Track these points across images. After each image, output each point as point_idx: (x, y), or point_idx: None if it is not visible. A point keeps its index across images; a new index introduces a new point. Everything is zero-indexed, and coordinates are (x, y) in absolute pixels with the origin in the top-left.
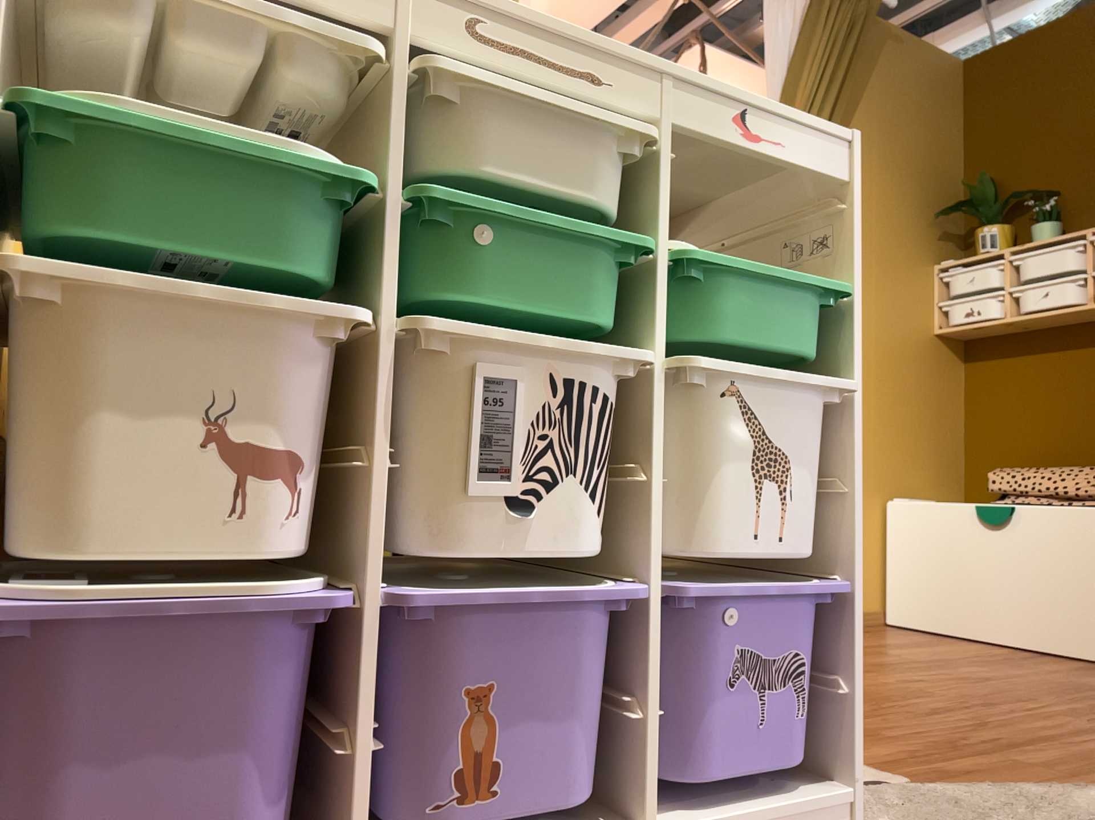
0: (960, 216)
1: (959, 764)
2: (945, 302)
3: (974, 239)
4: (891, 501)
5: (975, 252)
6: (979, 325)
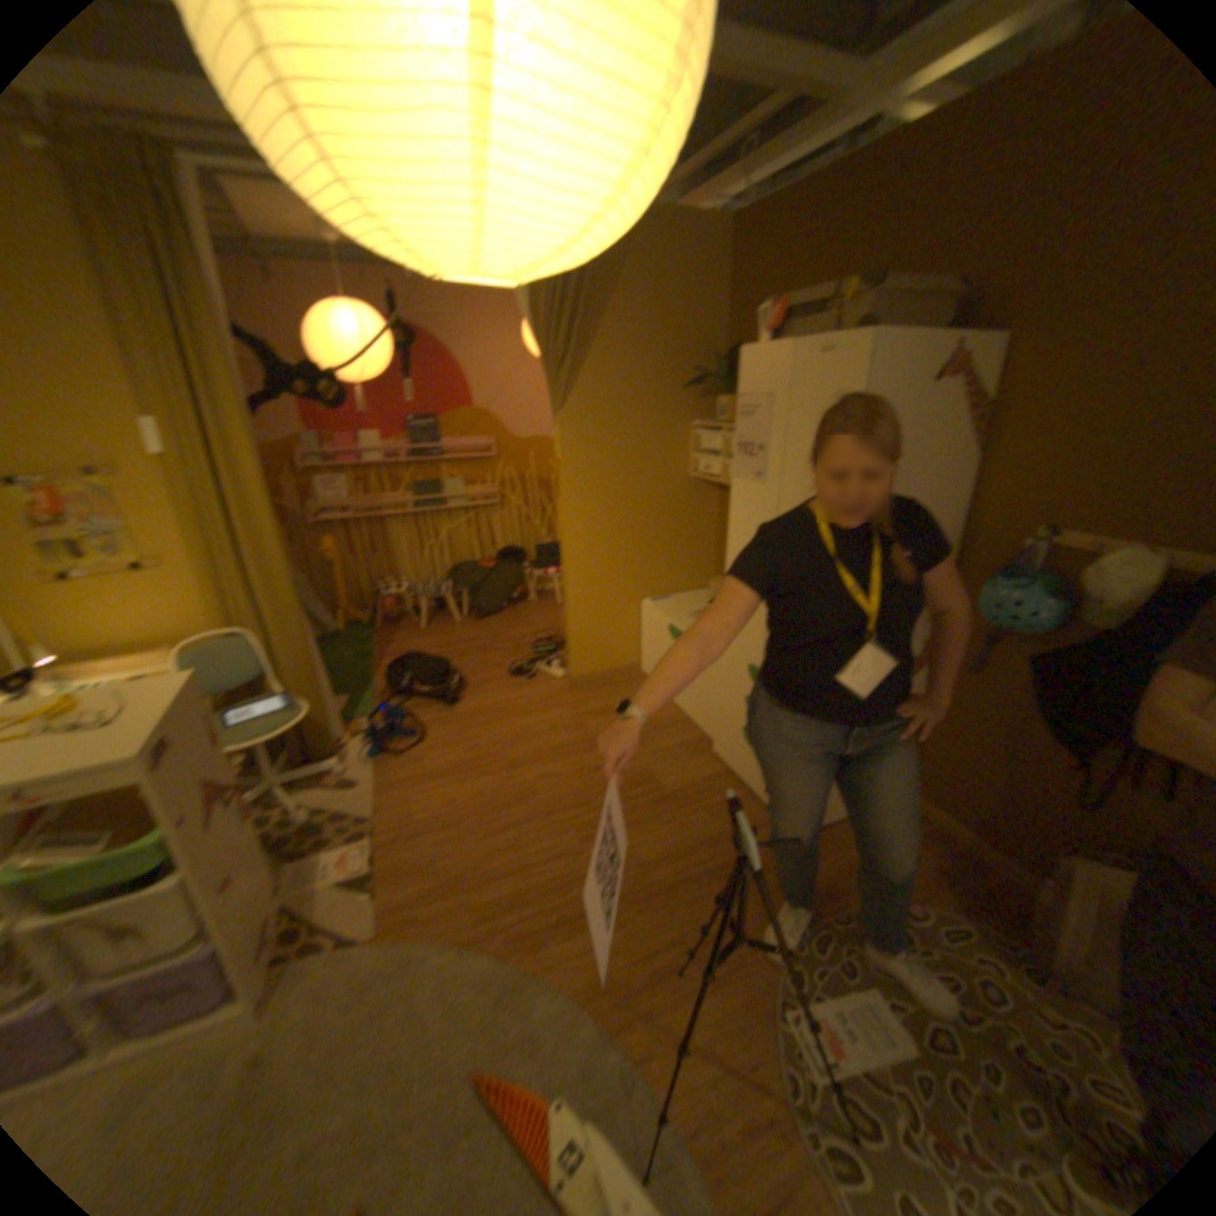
0: (709, 385)
1: (422, 921)
2: (698, 456)
3: (718, 406)
4: (641, 607)
5: (718, 417)
6: (711, 481)
